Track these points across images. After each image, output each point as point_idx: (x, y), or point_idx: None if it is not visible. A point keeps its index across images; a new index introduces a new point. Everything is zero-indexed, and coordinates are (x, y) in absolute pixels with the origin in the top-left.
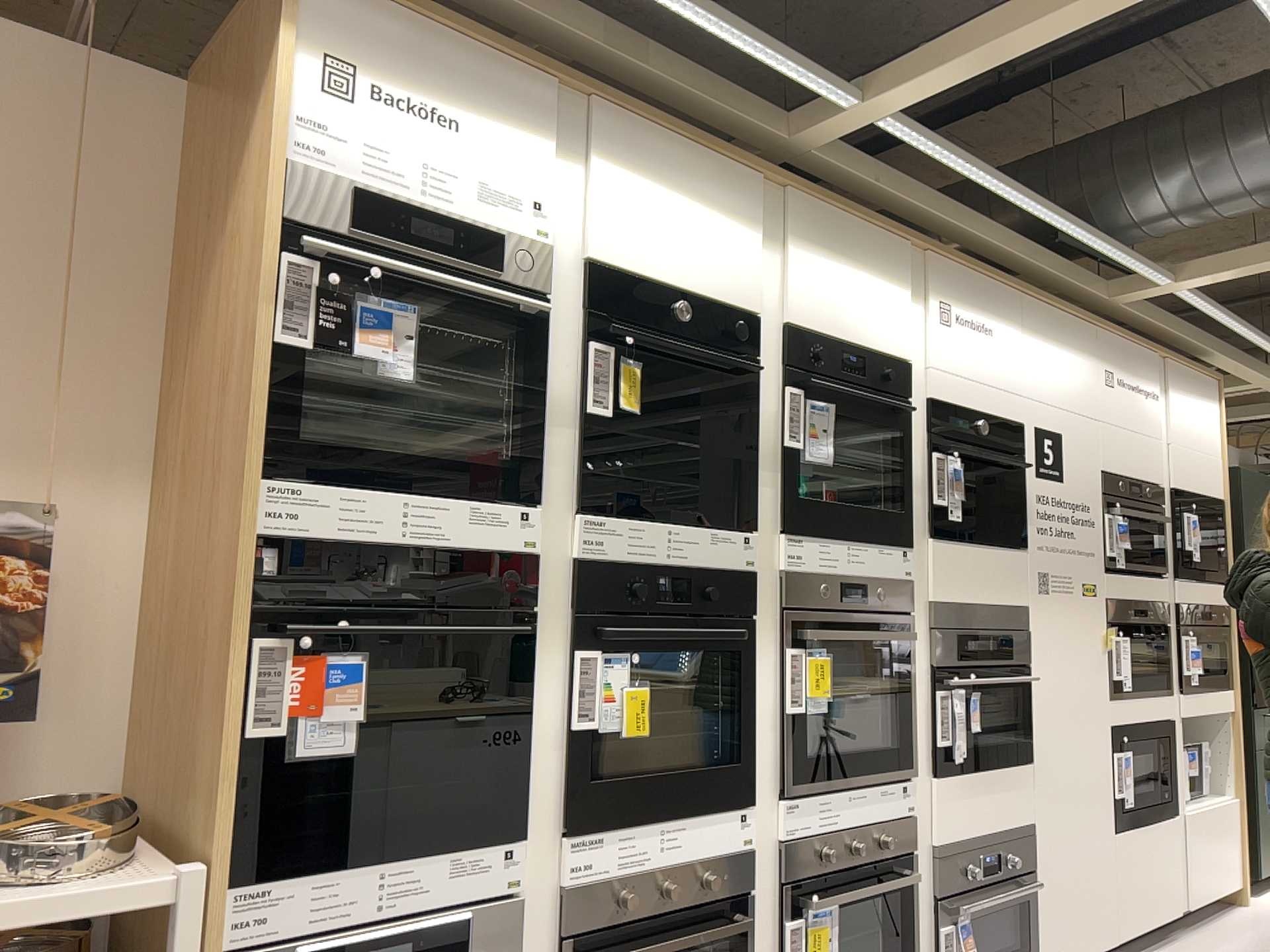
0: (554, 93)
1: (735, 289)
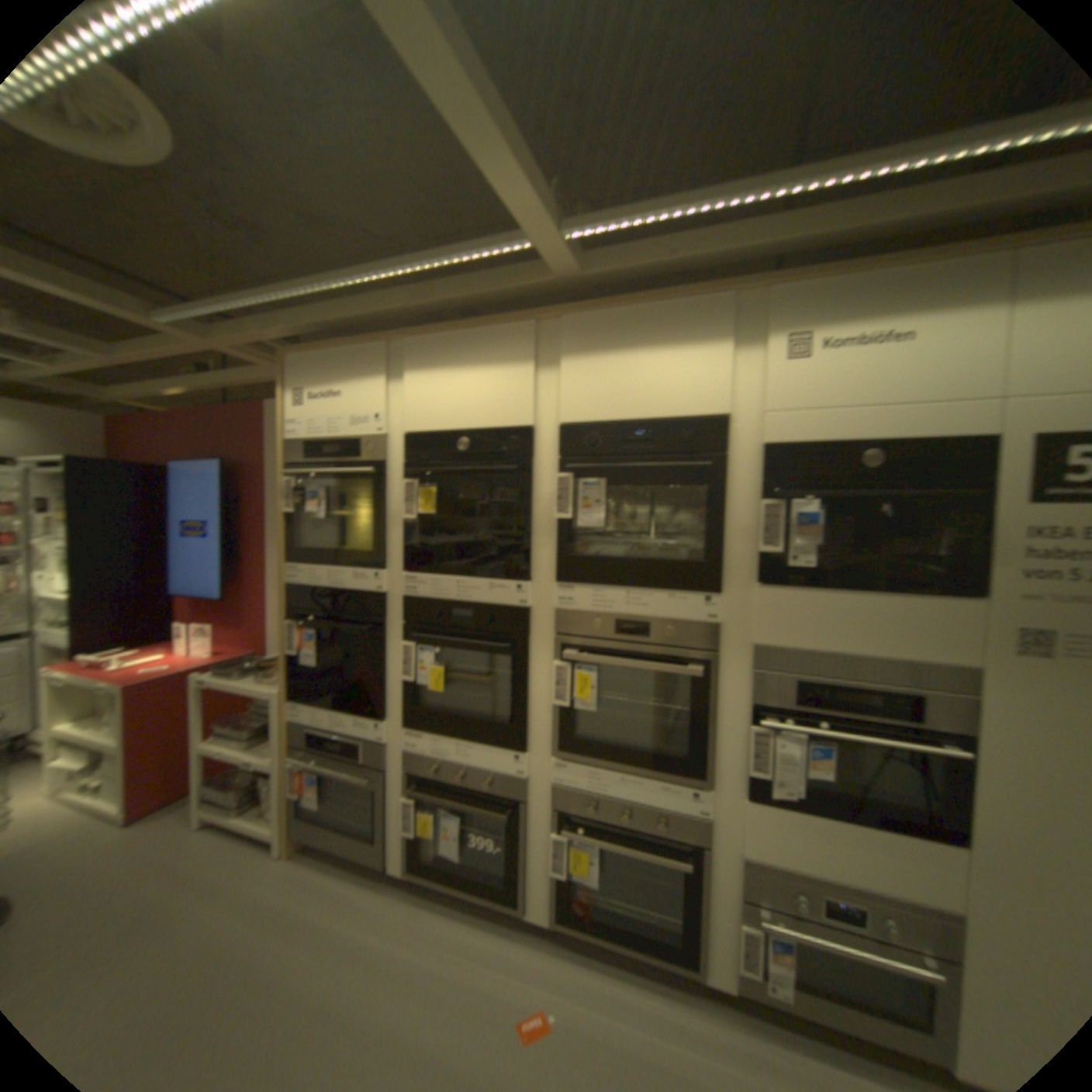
0: (382, 343)
1: (512, 412)
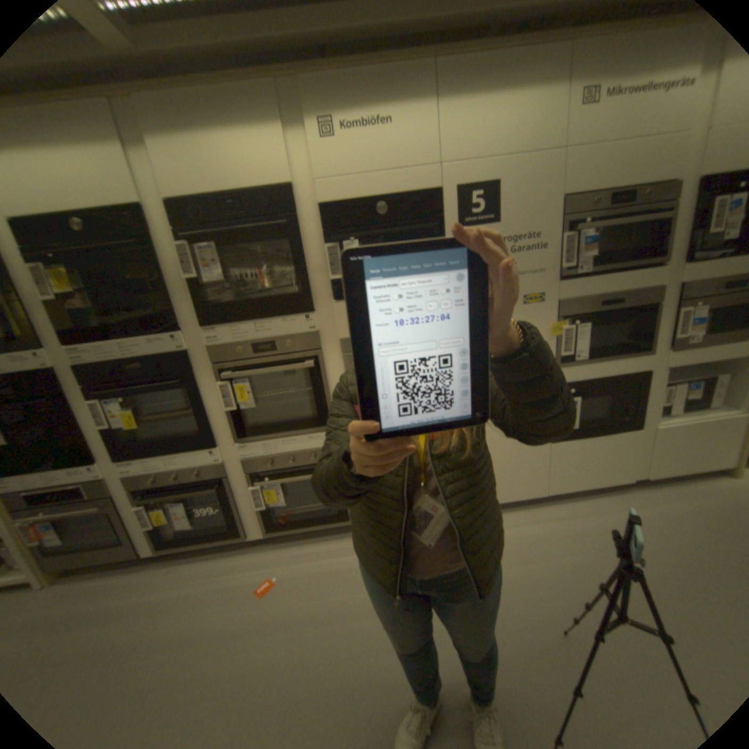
0: None
1: (111, 190)
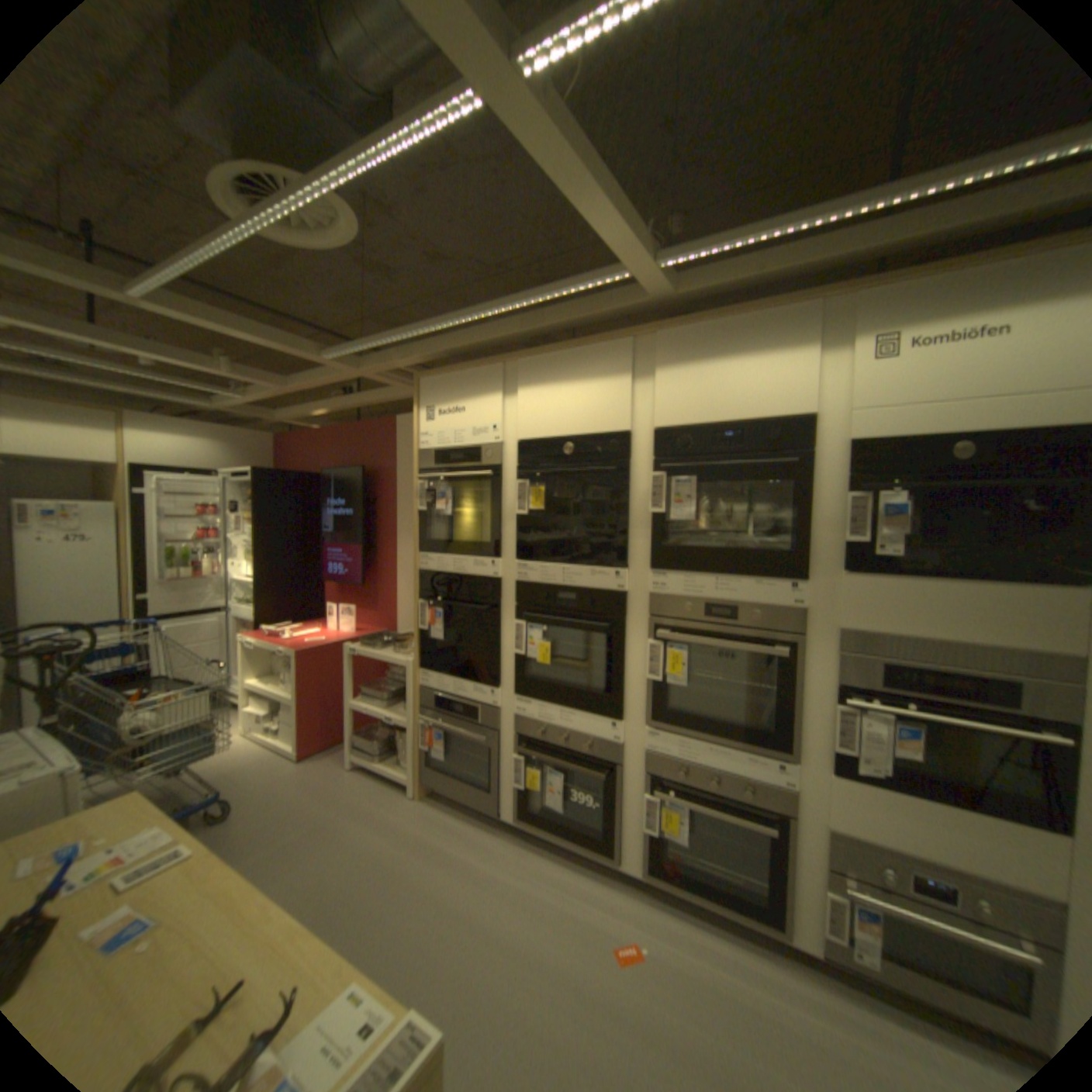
0: (496, 366)
1: (609, 420)
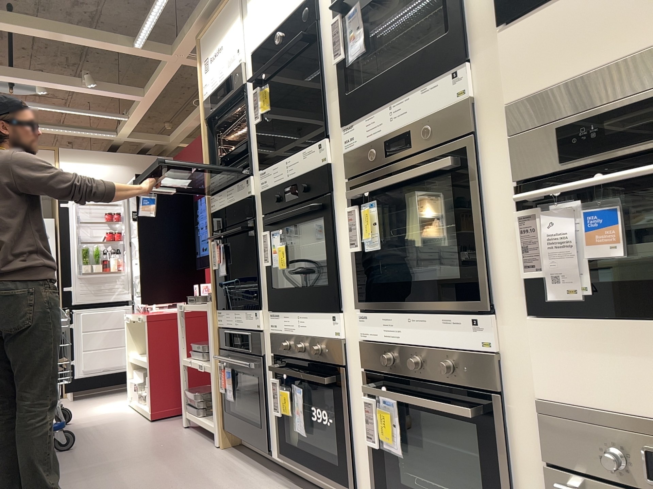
0: None
1: None
